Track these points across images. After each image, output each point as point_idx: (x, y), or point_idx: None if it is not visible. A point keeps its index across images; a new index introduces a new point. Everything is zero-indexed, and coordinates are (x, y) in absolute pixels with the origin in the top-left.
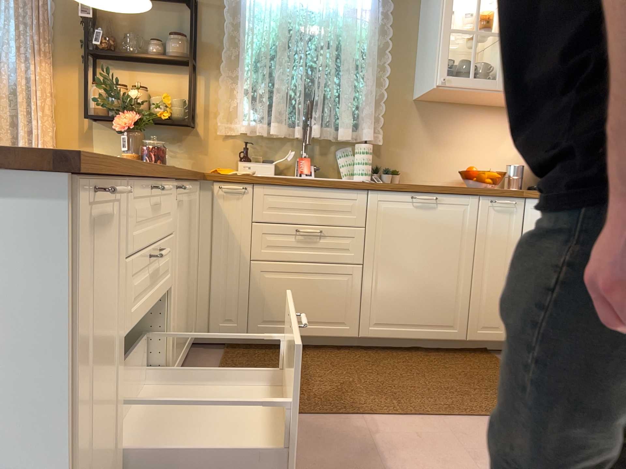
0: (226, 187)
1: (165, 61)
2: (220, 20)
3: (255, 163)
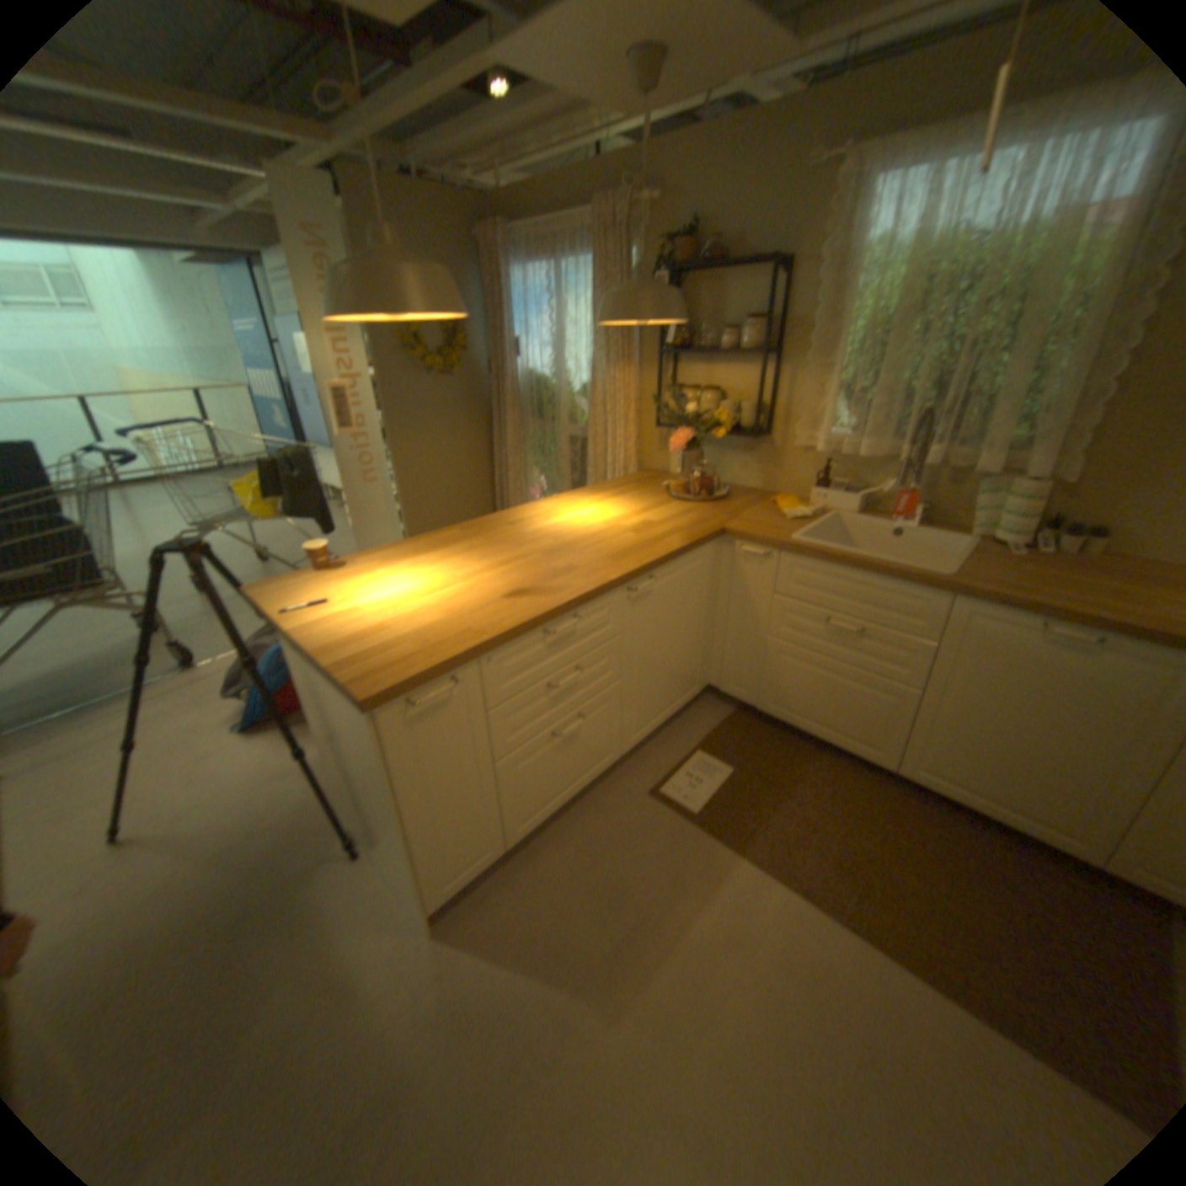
0: (744, 550)
1: (740, 350)
2: (819, 278)
3: (832, 493)
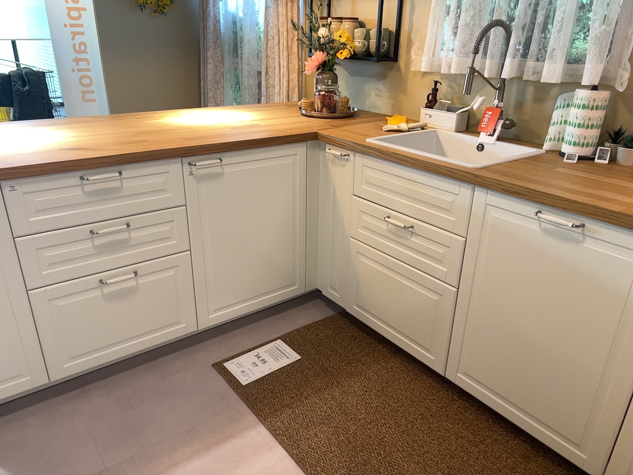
0: (329, 151)
1: None
2: None
3: (435, 113)
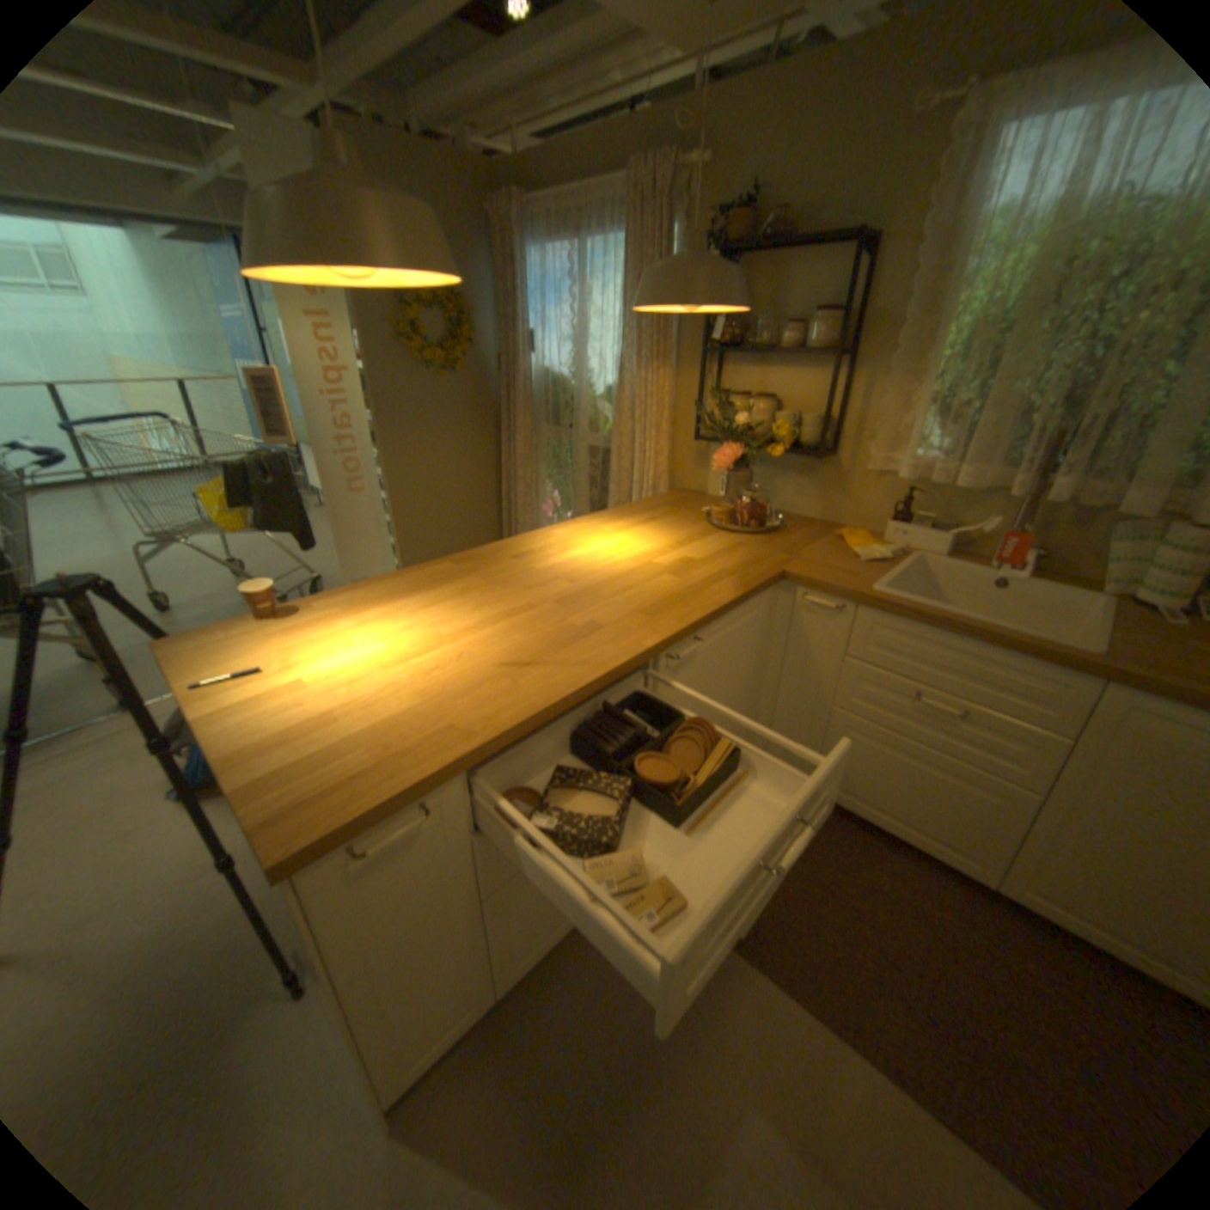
0: (812, 600)
1: (805, 349)
2: (915, 260)
3: (916, 528)
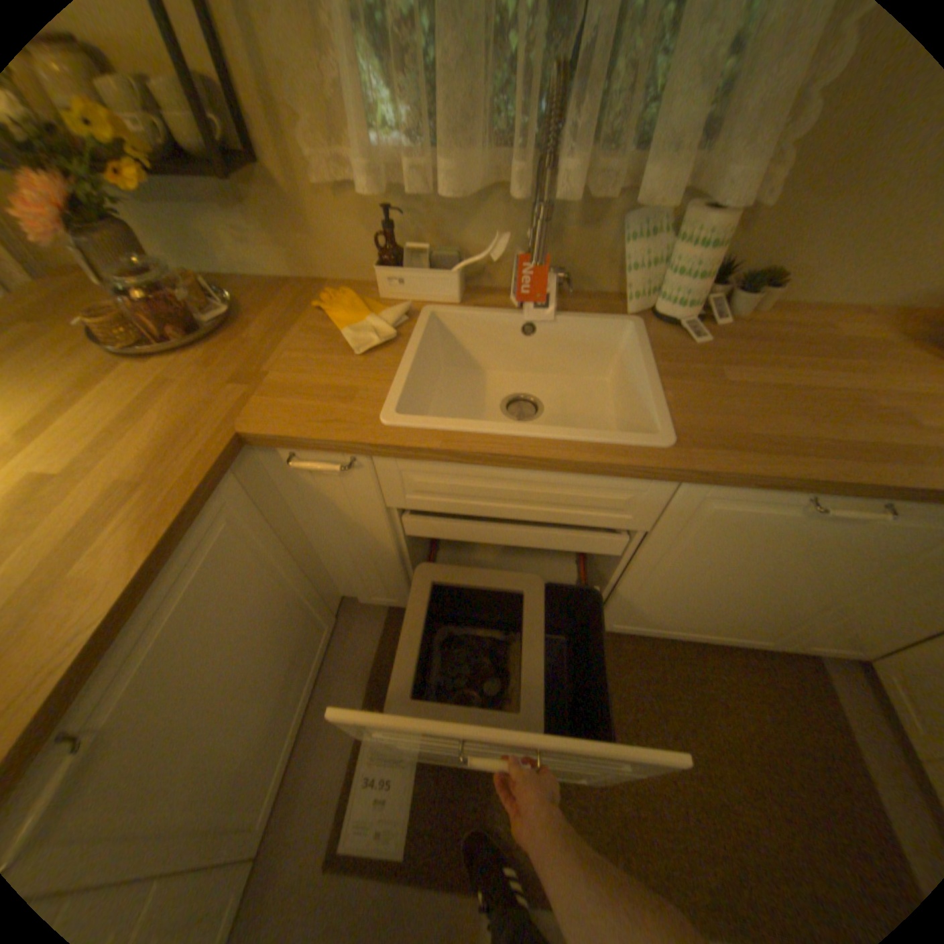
0: (301, 466)
1: None
2: None
3: (412, 271)
